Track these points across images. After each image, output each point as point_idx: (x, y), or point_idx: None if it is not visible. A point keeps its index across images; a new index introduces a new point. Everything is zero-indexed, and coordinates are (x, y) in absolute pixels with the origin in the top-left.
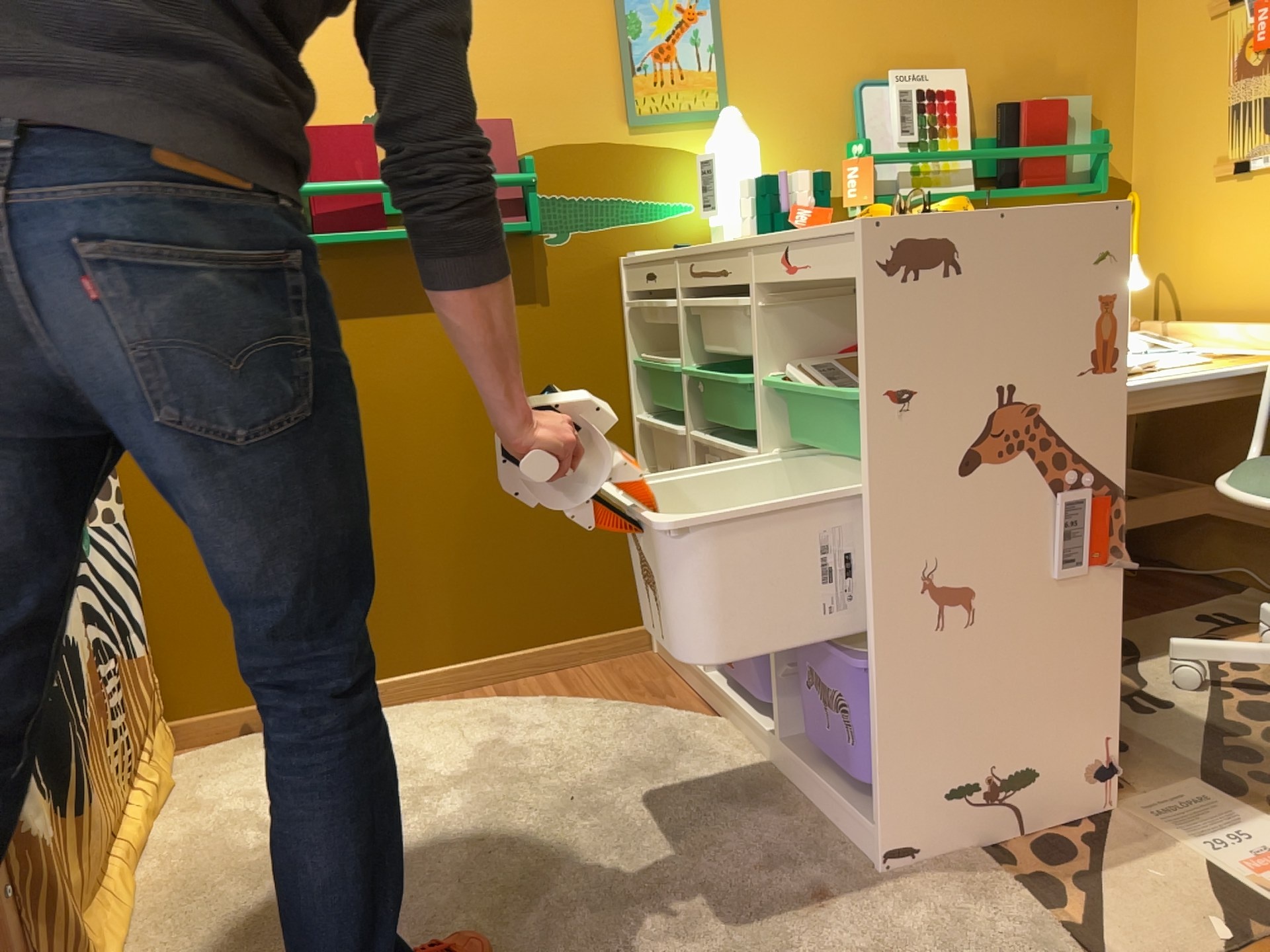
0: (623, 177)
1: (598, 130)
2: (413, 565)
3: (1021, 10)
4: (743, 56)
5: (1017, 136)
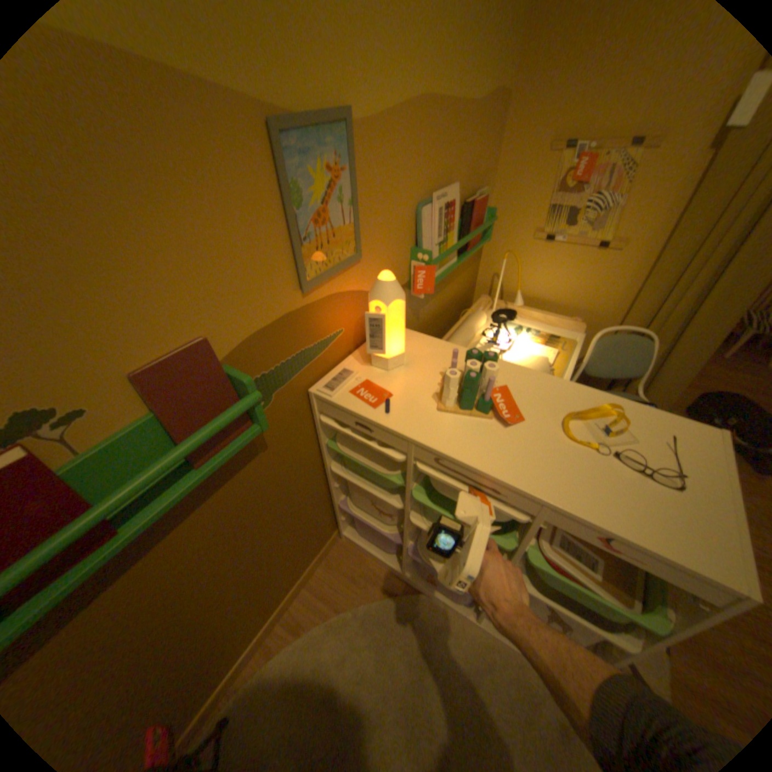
0: (303, 333)
1: (280, 305)
2: (220, 636)
3: (478, 131)
4: (367, 200)
5: (471, 219)
